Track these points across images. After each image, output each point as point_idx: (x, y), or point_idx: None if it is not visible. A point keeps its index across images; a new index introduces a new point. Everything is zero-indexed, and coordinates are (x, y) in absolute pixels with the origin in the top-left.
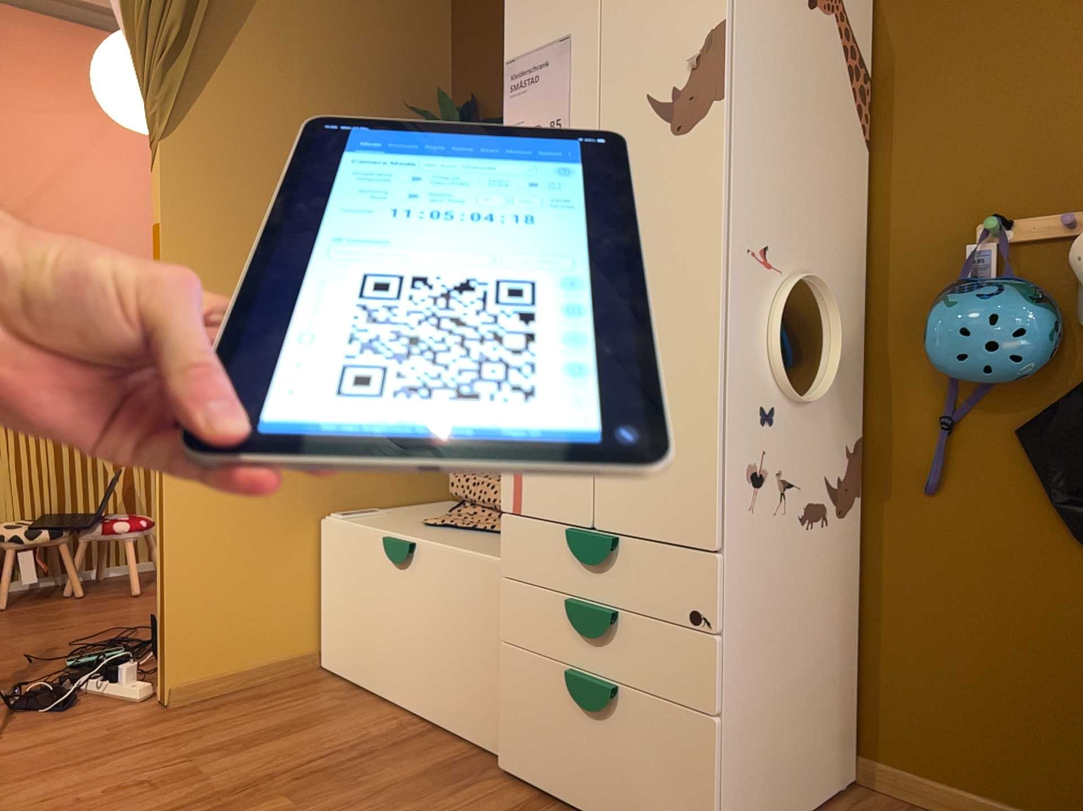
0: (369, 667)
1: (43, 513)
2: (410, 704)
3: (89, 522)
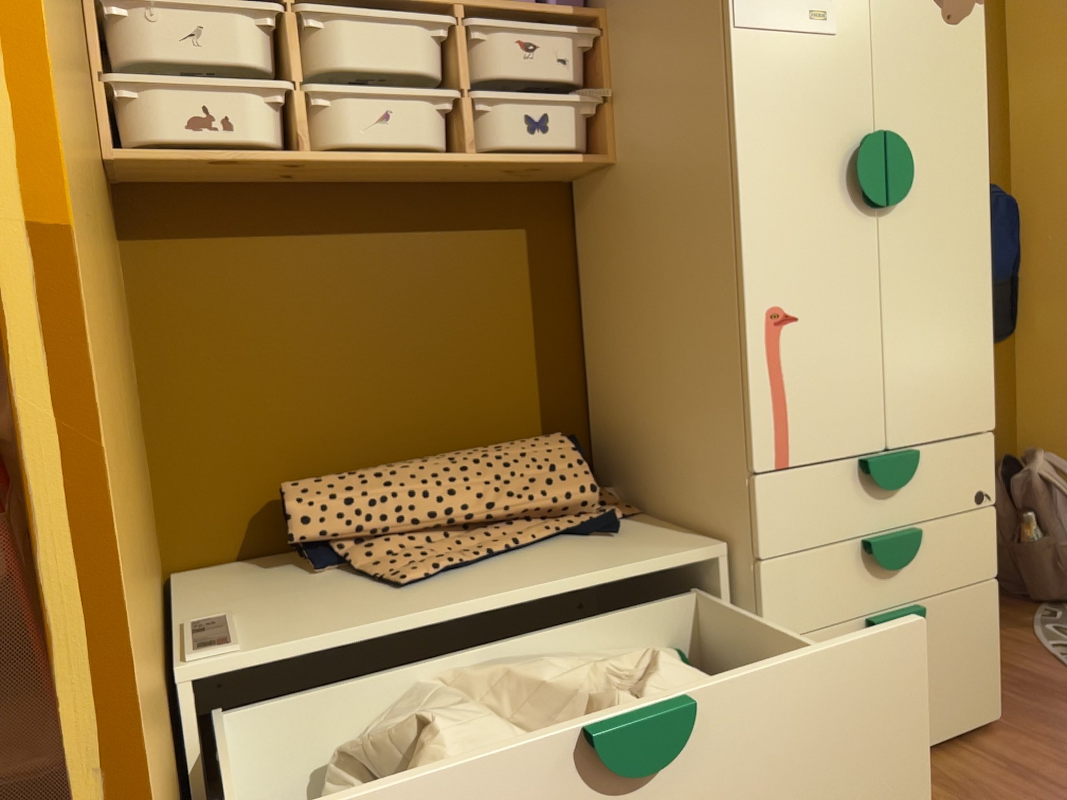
0: None
1: None
2: None
3: None
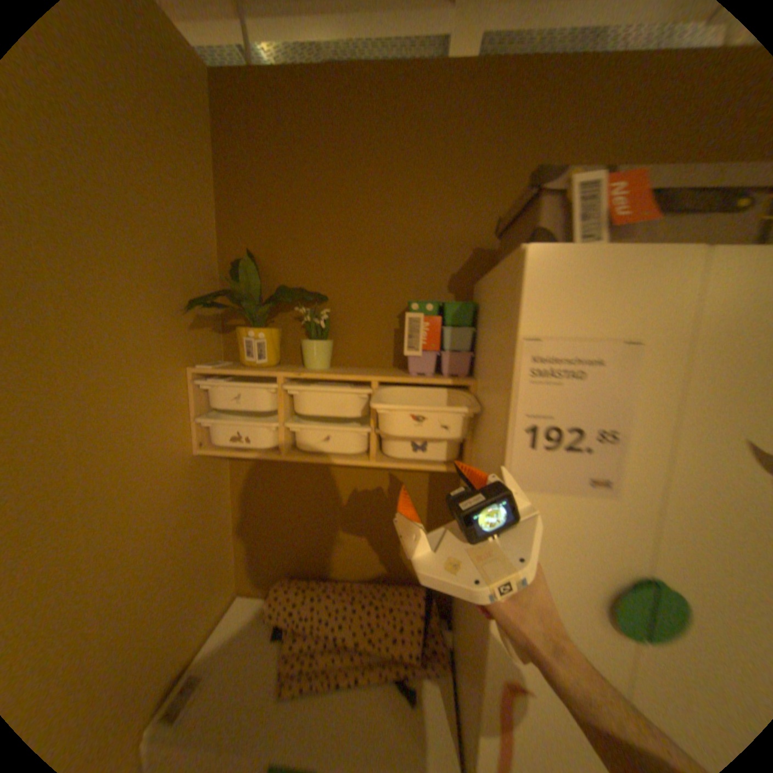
0: None
1: None
2: None
3: None
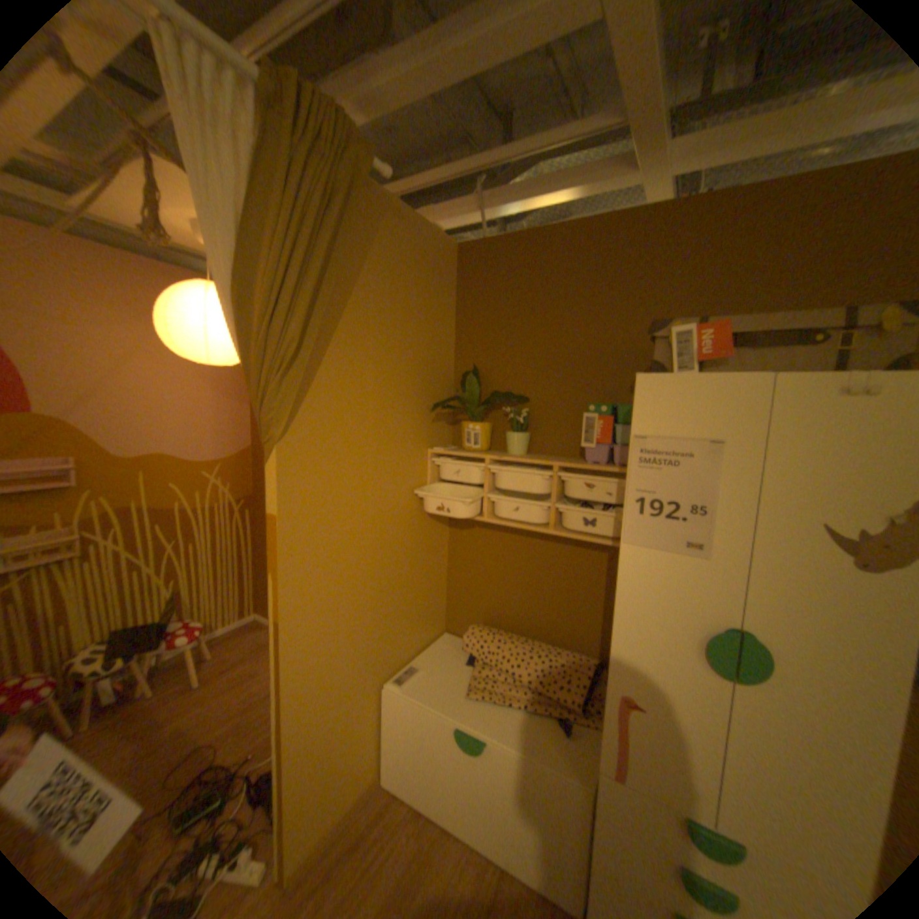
0: (433, 806)
1: (109, 632)
2: (478, 846)
3: (154, 642)
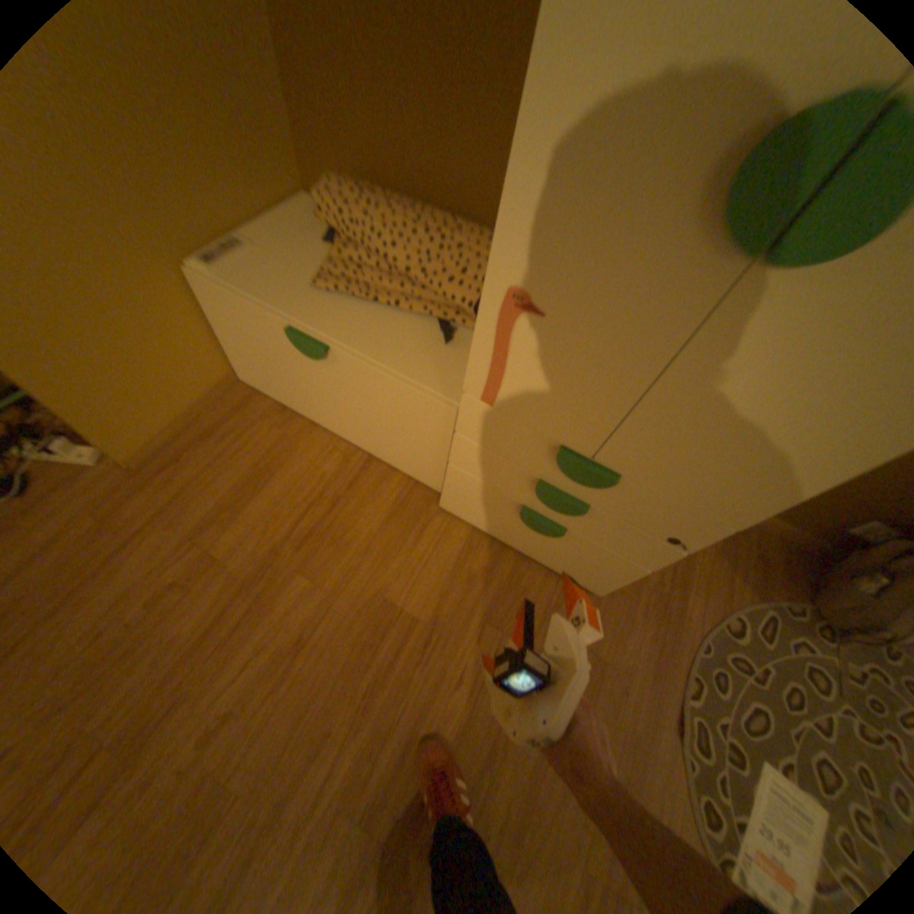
0: (296, 403)
1: None
2: (345, 437)
3: None
